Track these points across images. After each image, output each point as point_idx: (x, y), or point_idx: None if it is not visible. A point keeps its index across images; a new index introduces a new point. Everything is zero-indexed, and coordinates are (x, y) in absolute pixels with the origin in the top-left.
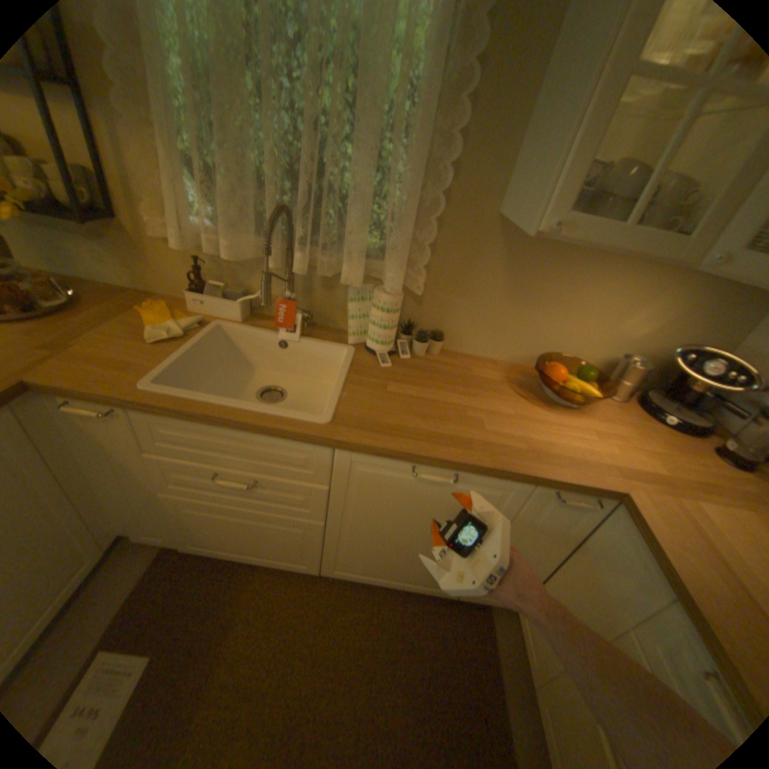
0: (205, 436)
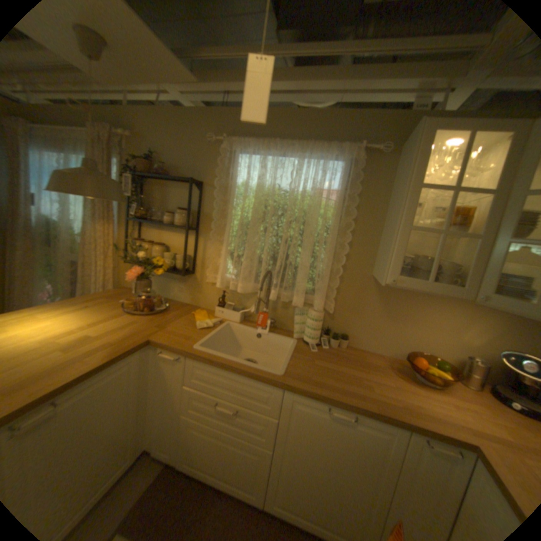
0: (217, 377)
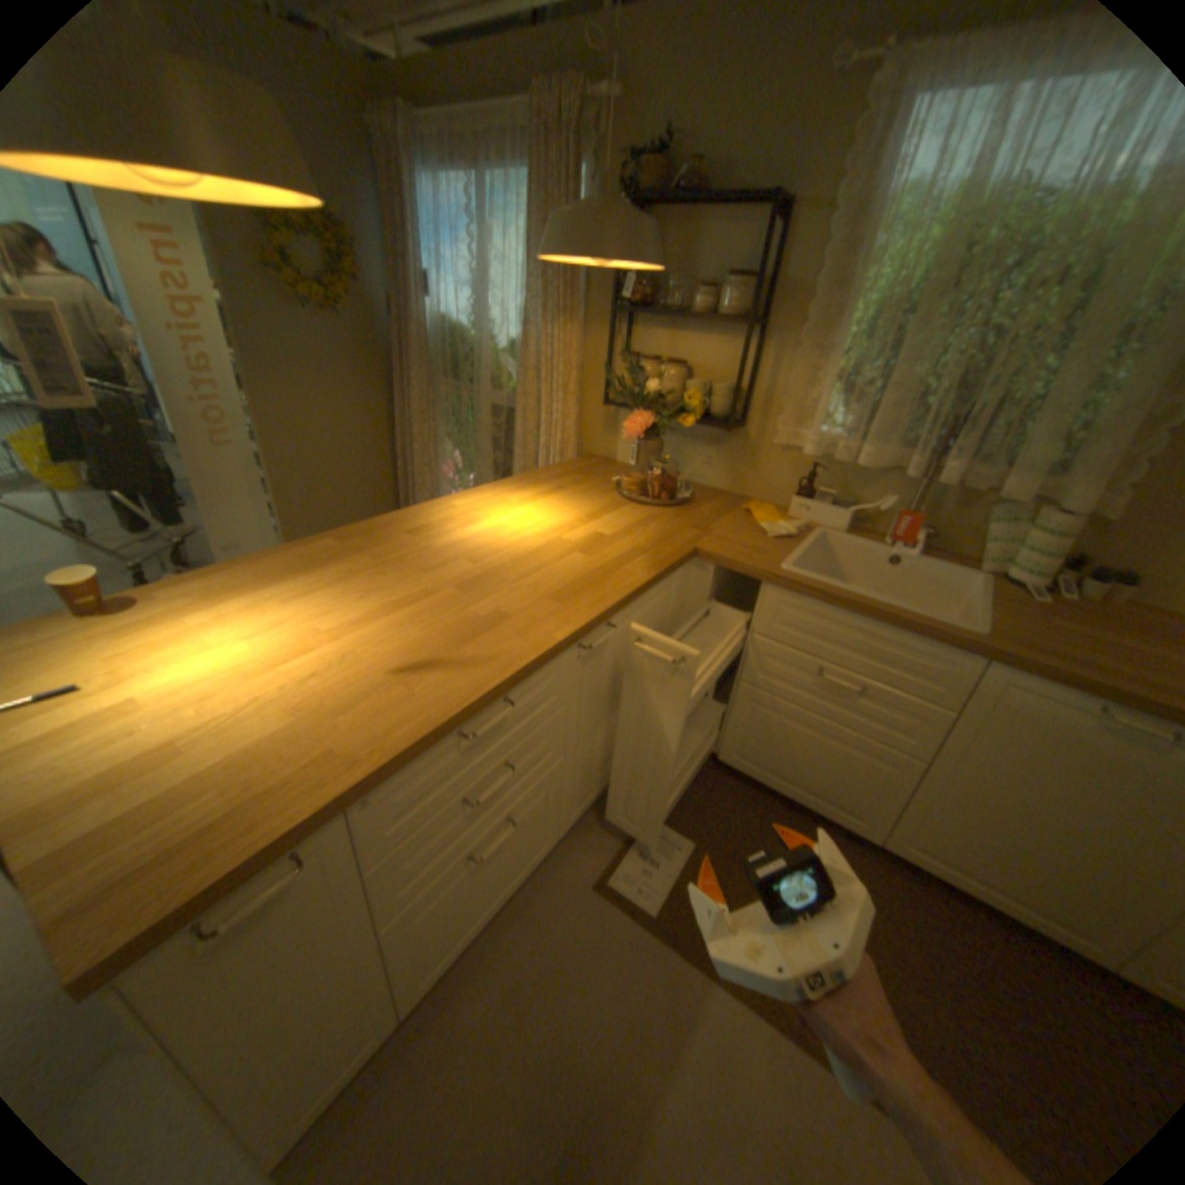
0: (833, 625)
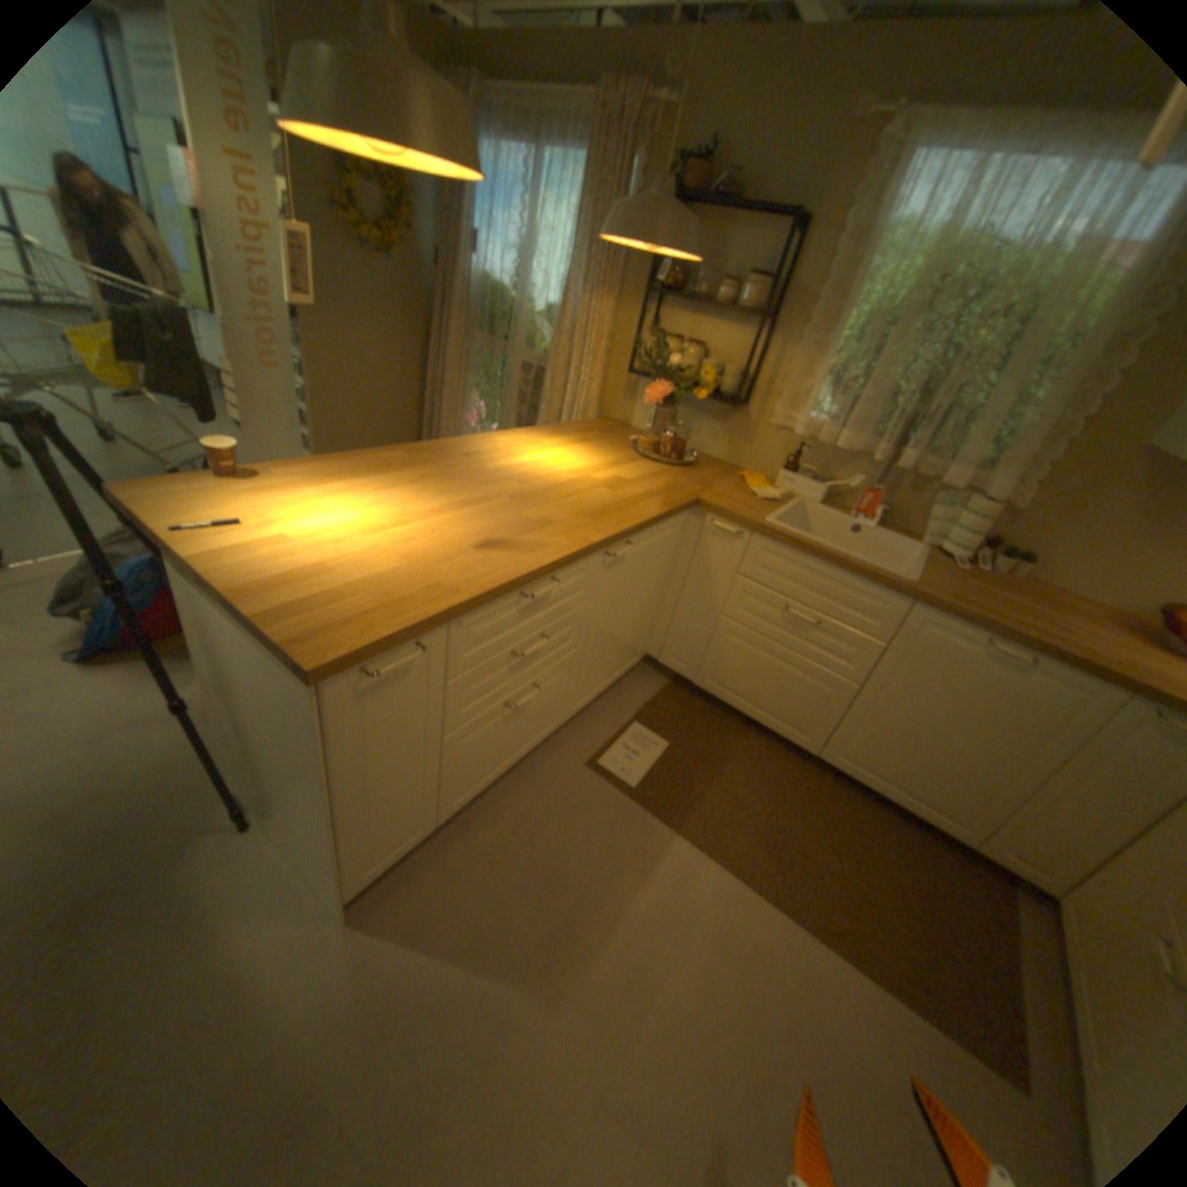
0: (800, 569)
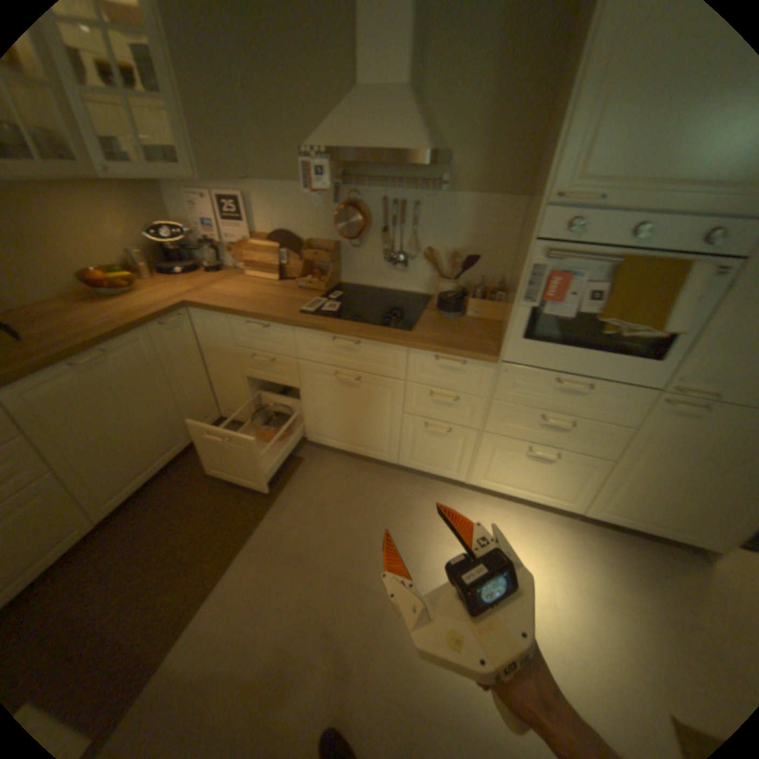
0: None
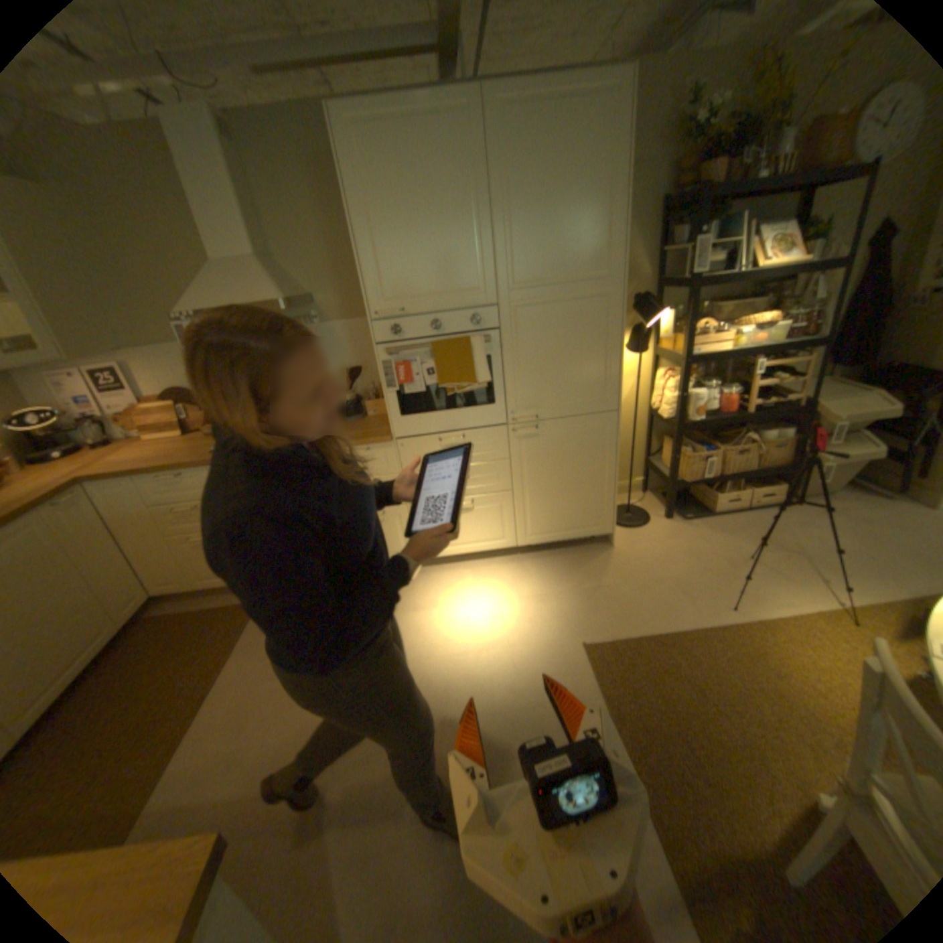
0: None
